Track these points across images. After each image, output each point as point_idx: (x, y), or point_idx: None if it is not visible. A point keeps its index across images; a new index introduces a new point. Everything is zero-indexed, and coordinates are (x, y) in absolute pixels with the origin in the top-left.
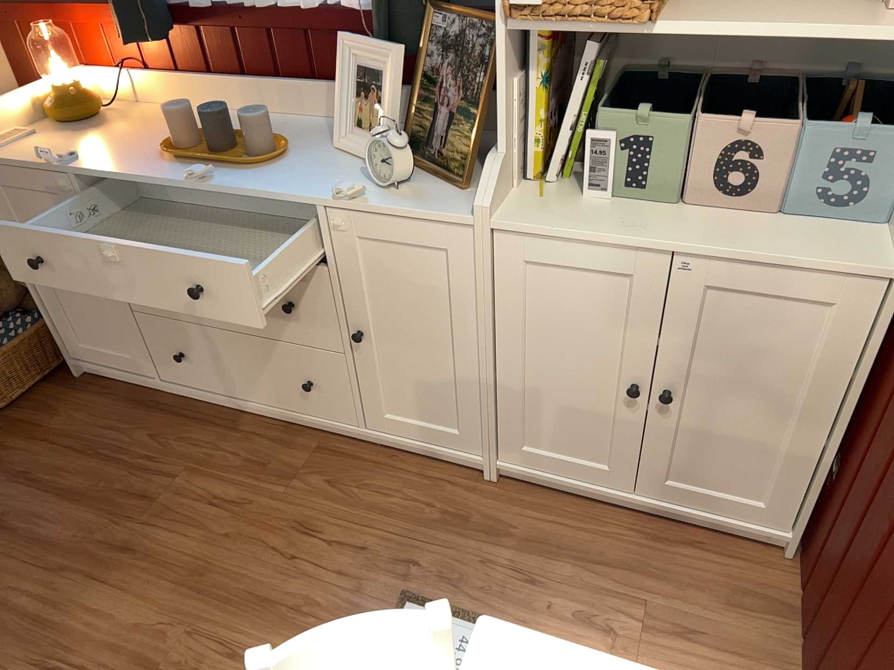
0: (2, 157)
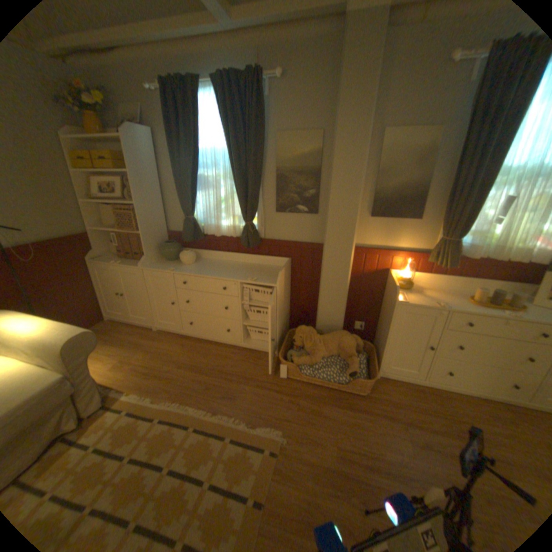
0: (408, 301)
